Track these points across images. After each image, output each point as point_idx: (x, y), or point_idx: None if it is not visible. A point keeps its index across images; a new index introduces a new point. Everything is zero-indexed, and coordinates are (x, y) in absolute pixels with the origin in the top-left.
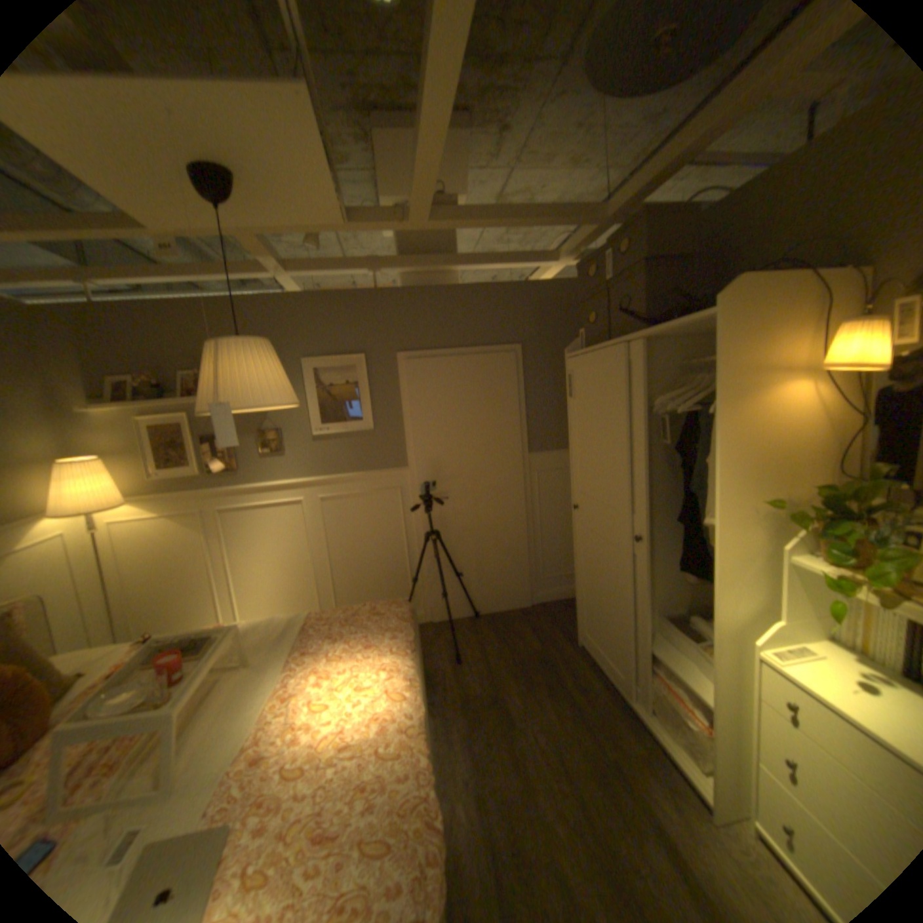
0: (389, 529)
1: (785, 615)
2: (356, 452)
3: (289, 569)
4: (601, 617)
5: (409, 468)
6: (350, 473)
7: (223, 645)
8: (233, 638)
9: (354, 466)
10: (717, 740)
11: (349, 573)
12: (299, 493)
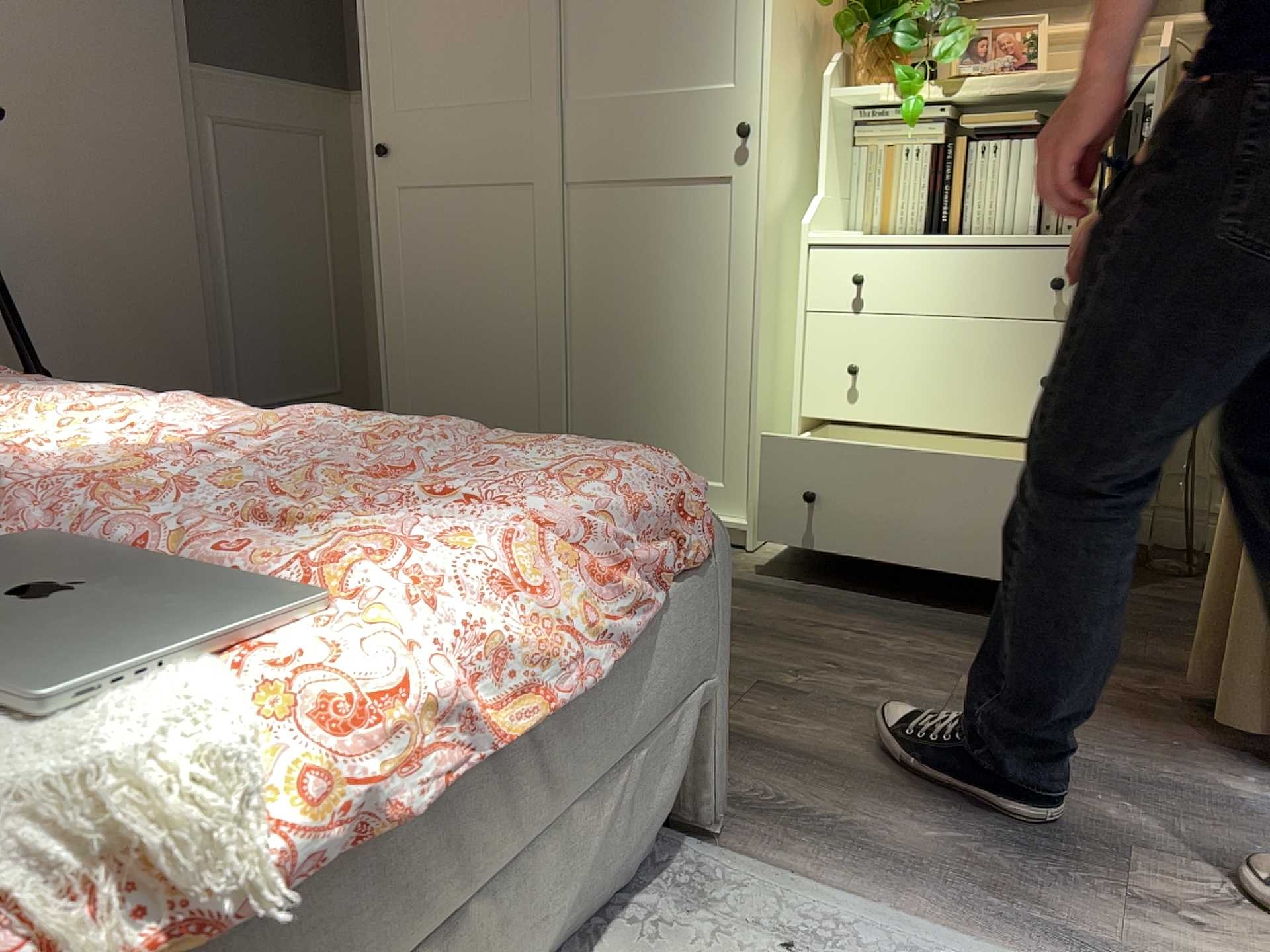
0: None
1: (810, 202)
2: None
3: None
4: (472, 372)
5: None
6: None
7: None
8: None
9: None
10: (761, 400)
11: None
12: None
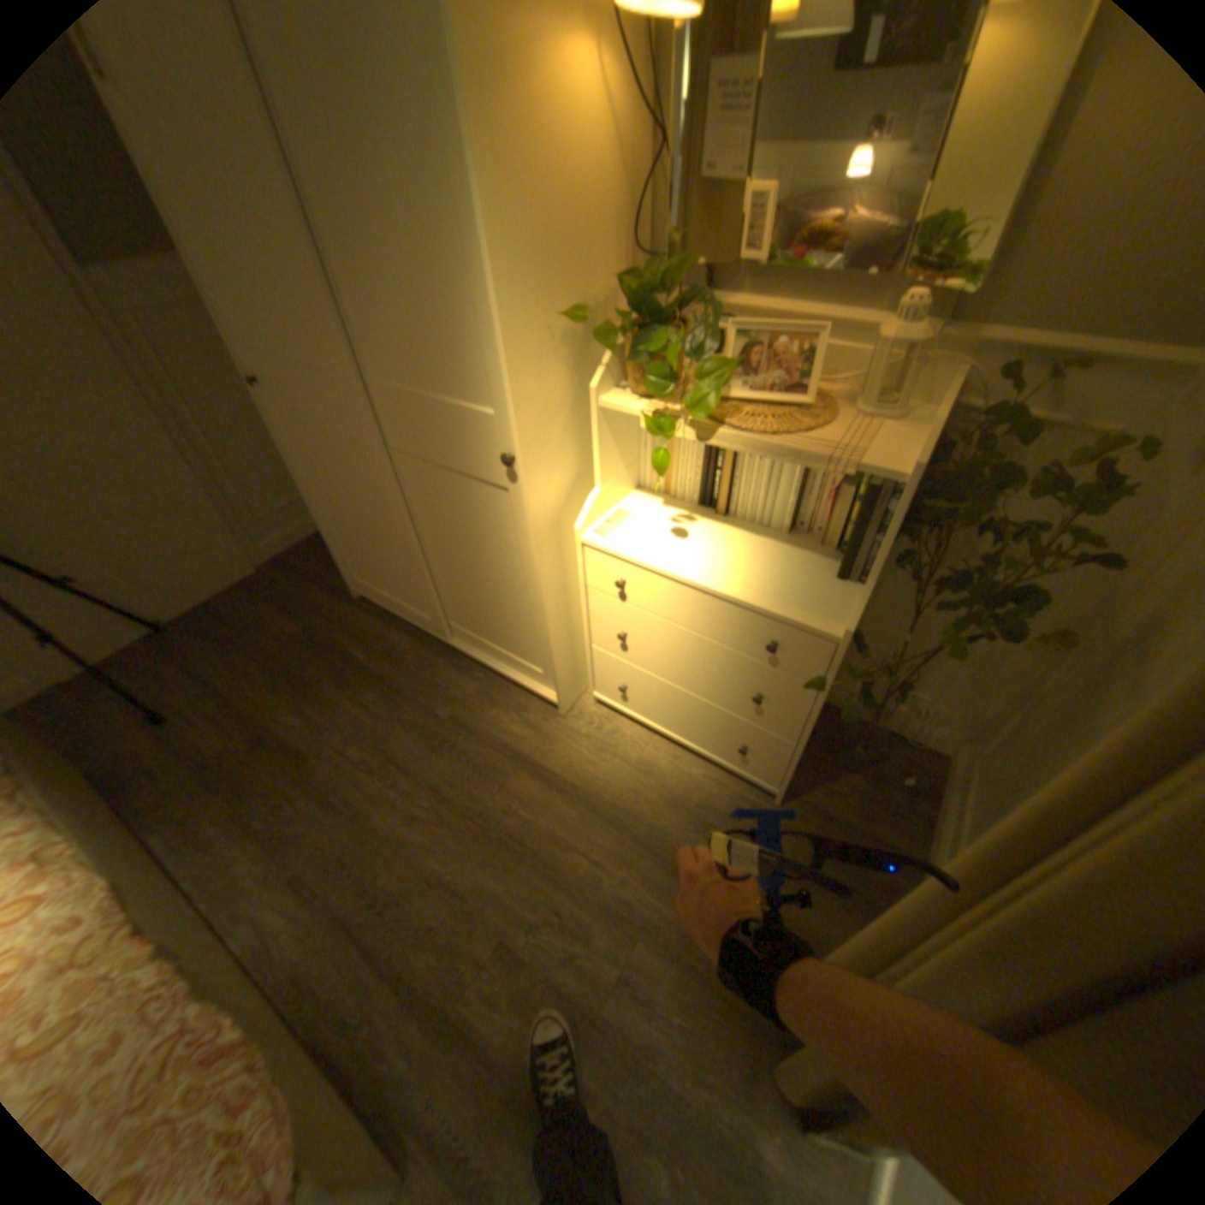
0: None
1: (593, 477)
2: None
3: None
4: (372, 553)
5: None
6: None
7: None
8: None
9: None
10: (551, 645)
11: None
12: None
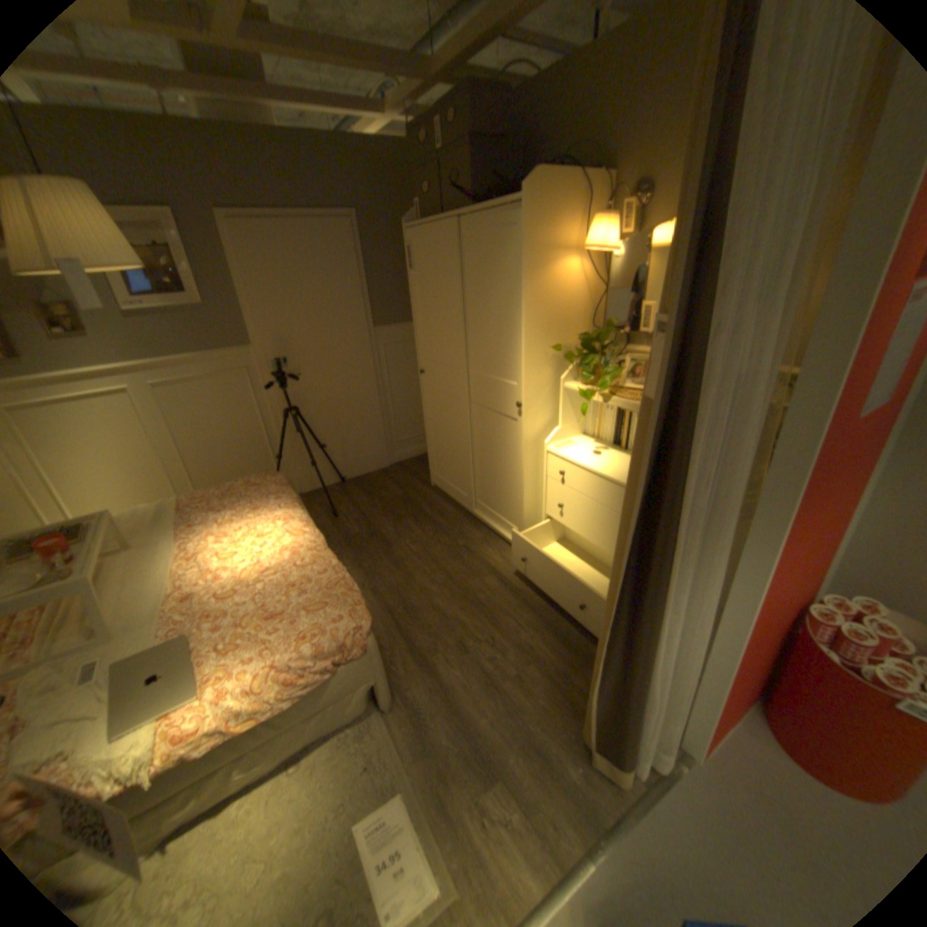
0: (242, 412)
1: (560, 424)
2: (185, 331)
3: (130, 465)
4: (448, 457)
5: (253, 346)
6: (182, 354)
7: (104, 527)
8: (108, 523)
9: (186, 347)
10: (523, 508)
11: (205, 461)
12: (121, 381)
